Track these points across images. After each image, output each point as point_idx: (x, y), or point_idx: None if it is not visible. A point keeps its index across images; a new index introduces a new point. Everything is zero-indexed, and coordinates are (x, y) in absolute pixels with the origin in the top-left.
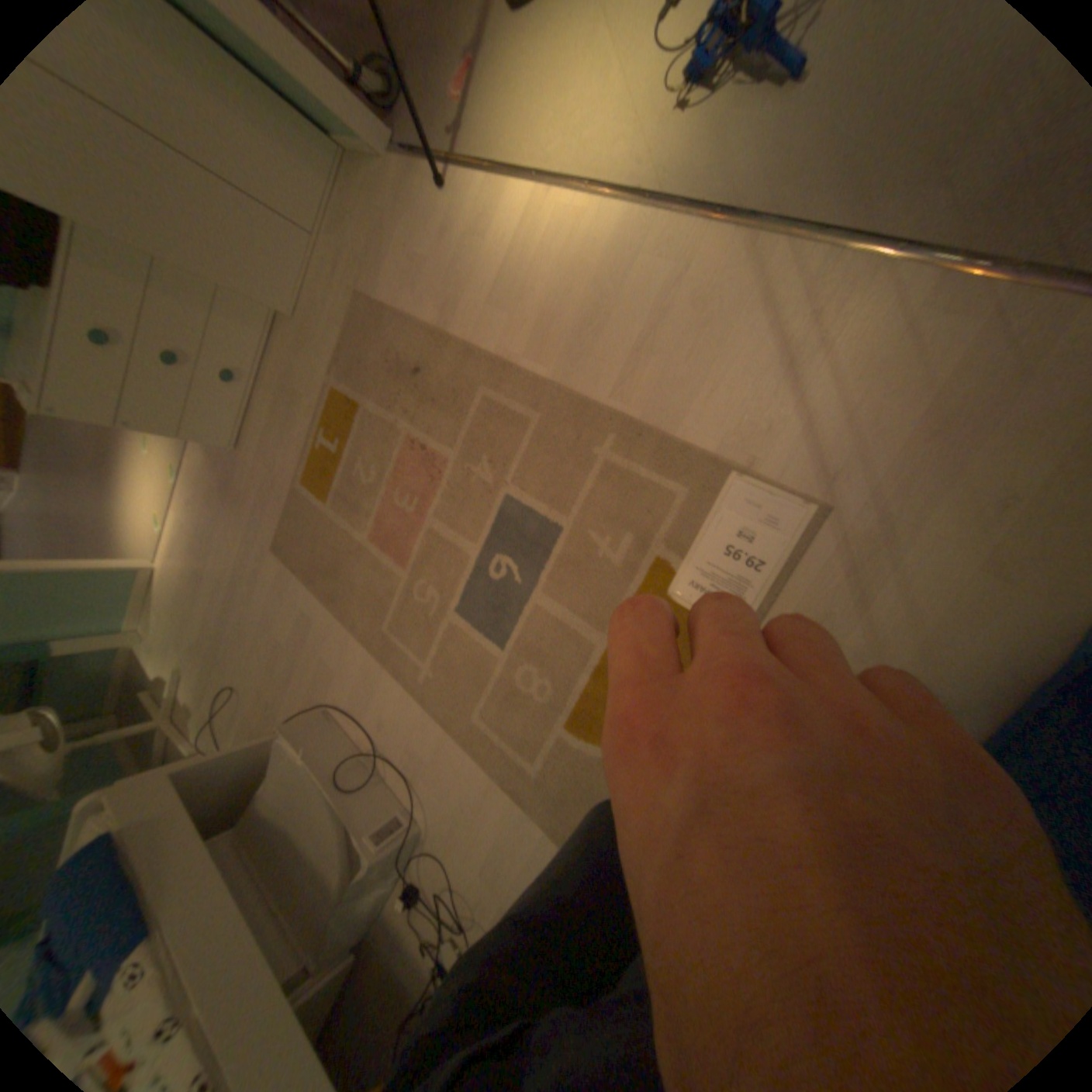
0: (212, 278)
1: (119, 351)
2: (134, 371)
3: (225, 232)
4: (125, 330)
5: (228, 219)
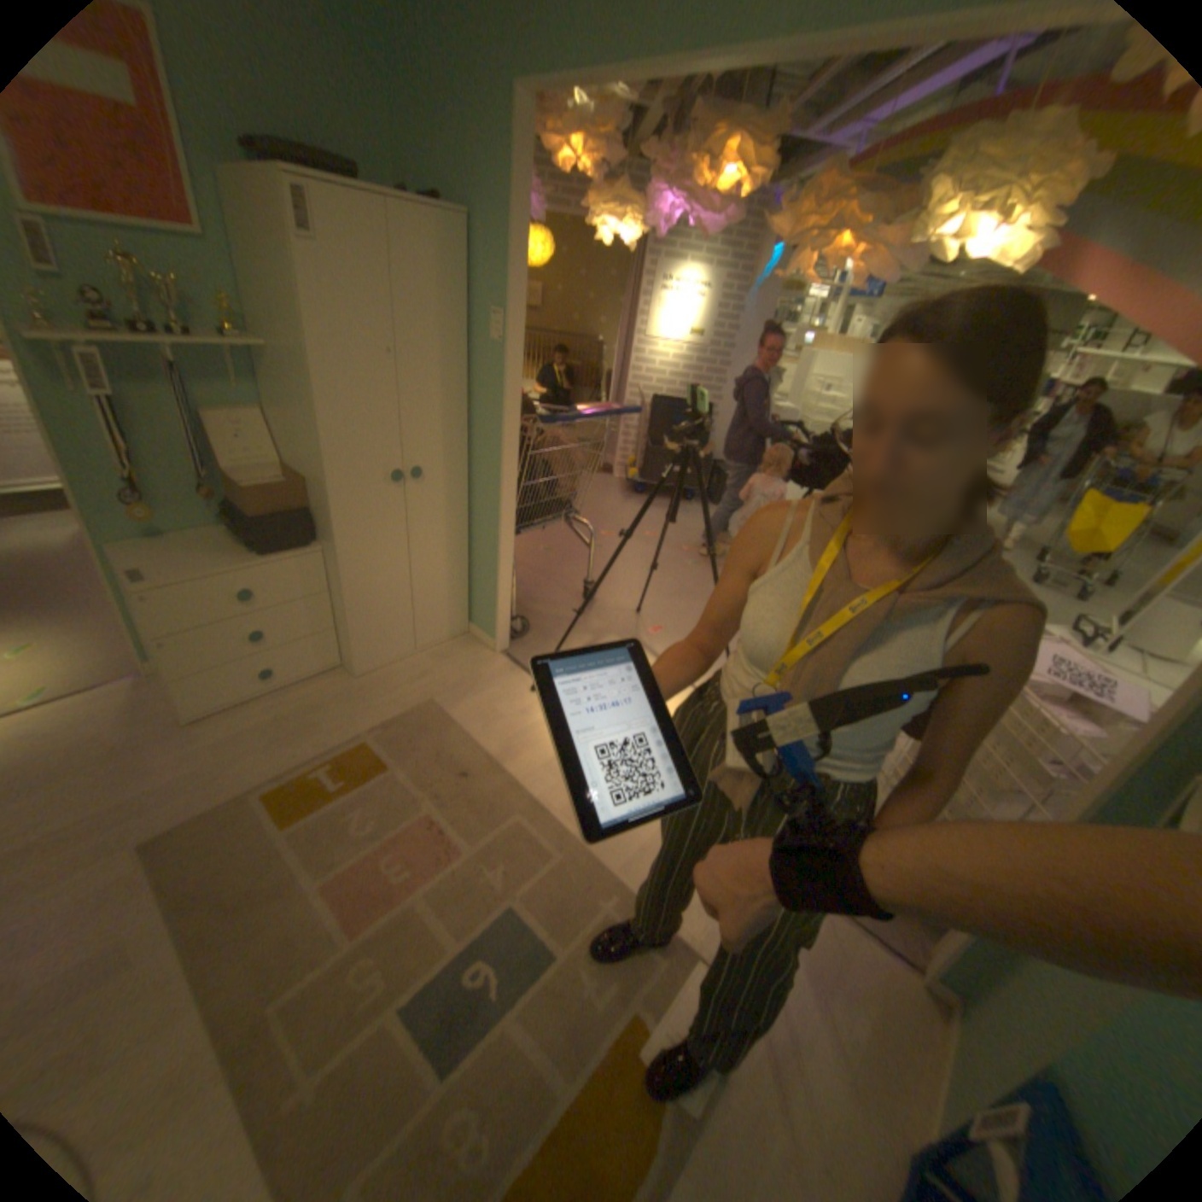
0: (349, 631)
1: (236, 615)
2: (223, 631)
3: (383, 619)
4: (259, 609)
5: (392, 616)
